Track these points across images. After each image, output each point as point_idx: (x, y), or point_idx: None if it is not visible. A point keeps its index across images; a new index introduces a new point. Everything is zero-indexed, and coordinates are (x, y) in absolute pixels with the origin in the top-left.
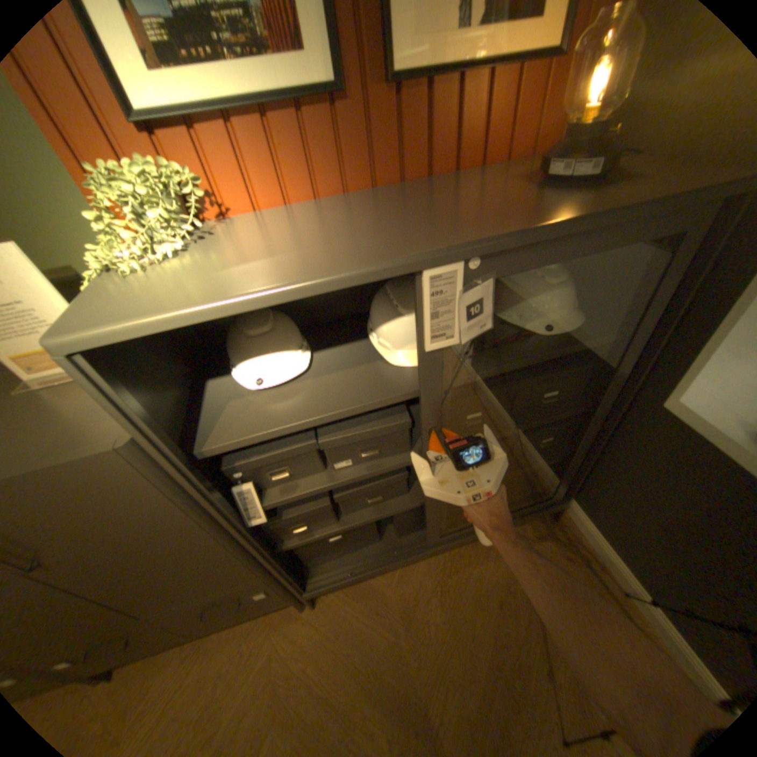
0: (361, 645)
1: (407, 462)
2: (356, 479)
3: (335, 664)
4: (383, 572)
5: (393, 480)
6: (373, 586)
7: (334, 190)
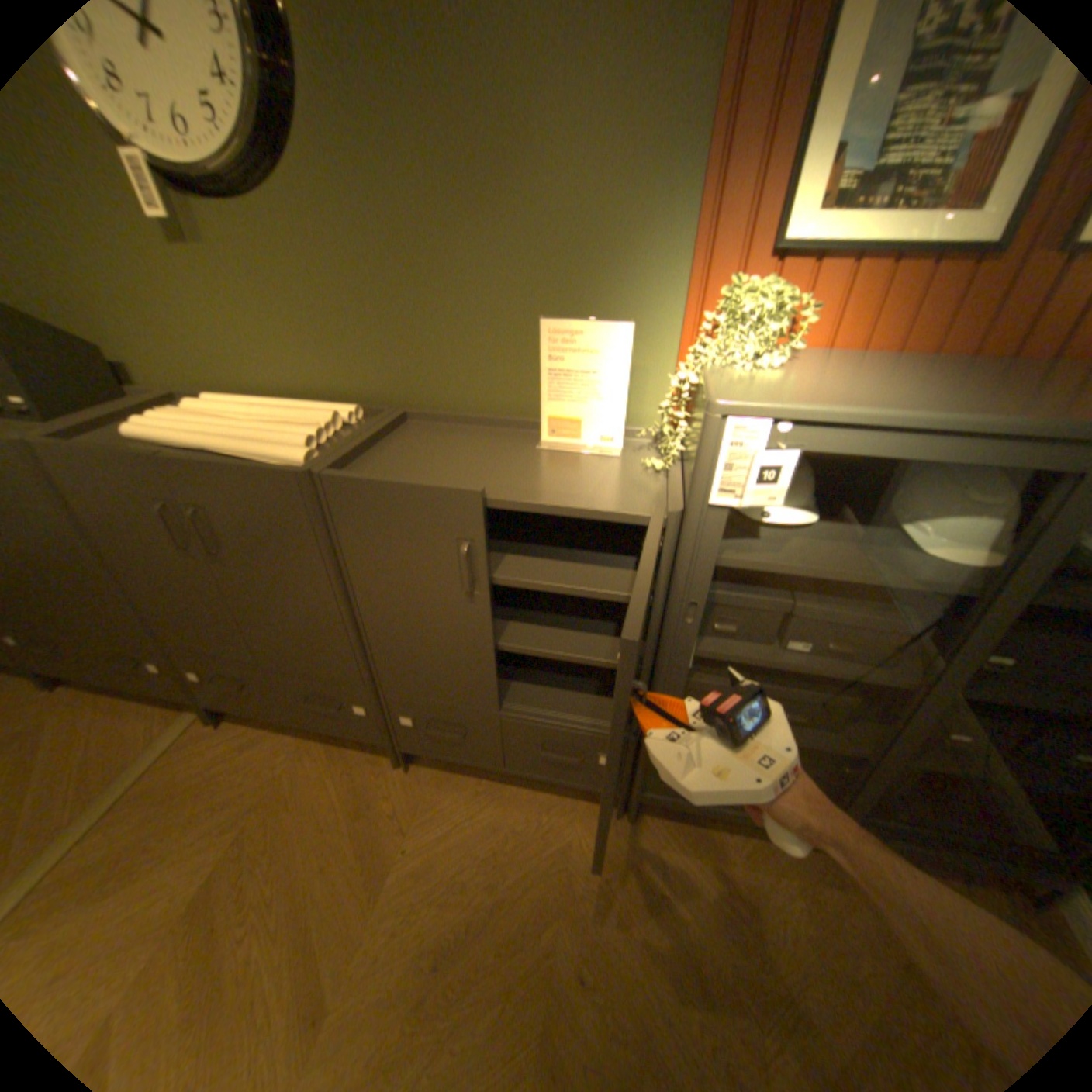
0: (687, 898)
1: (883, 679)
2: (811, 669)
3: (649, 899)
4: (734, 832)
5: (839, 700)
6: (716, 840)
7: (928, 347)
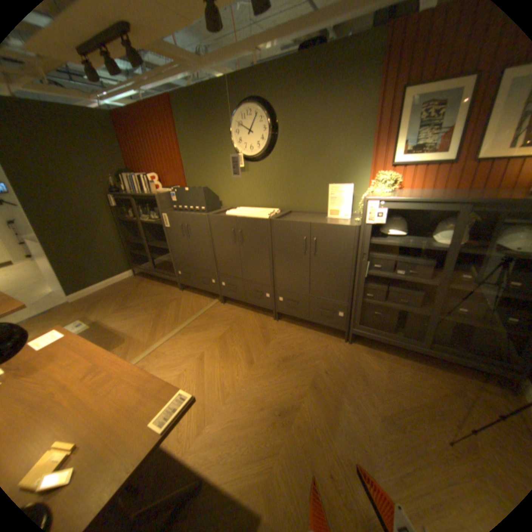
0: (366, 364)
1: (428, 282)
2: (404, 278)
3: (353, 362)
4: (388, 353)
5: (417, 293)
6: (381, 354)
7: (442, 187)
